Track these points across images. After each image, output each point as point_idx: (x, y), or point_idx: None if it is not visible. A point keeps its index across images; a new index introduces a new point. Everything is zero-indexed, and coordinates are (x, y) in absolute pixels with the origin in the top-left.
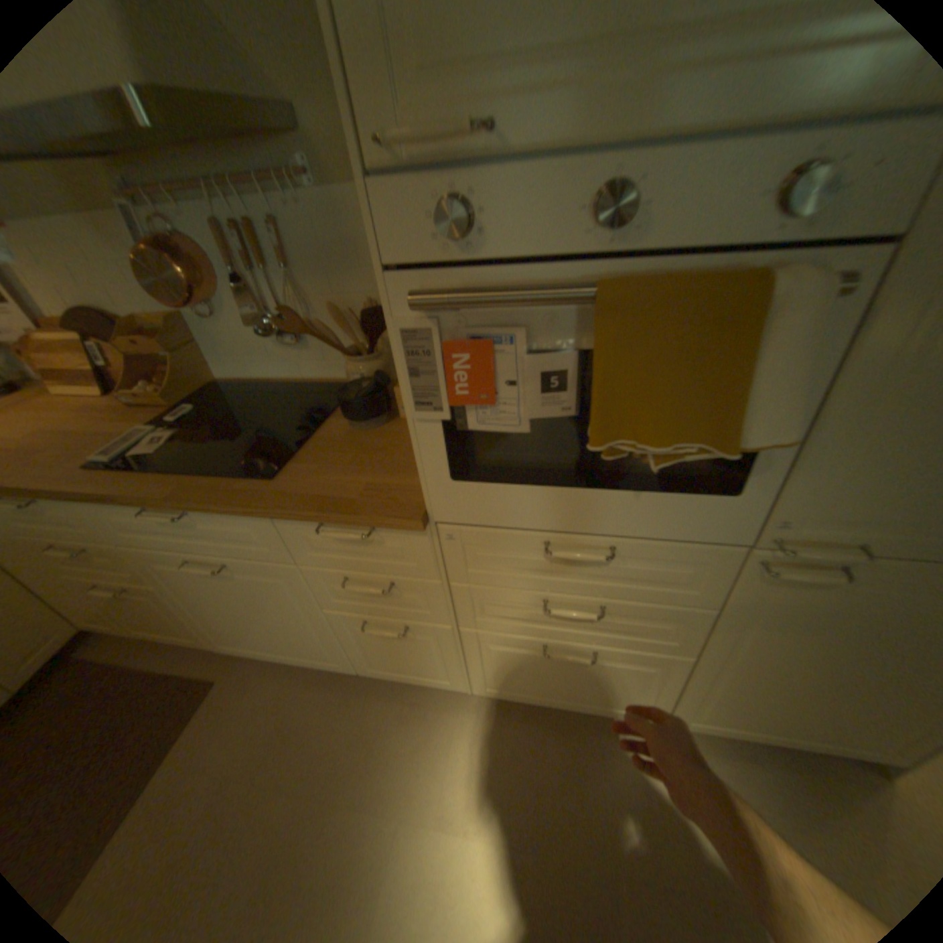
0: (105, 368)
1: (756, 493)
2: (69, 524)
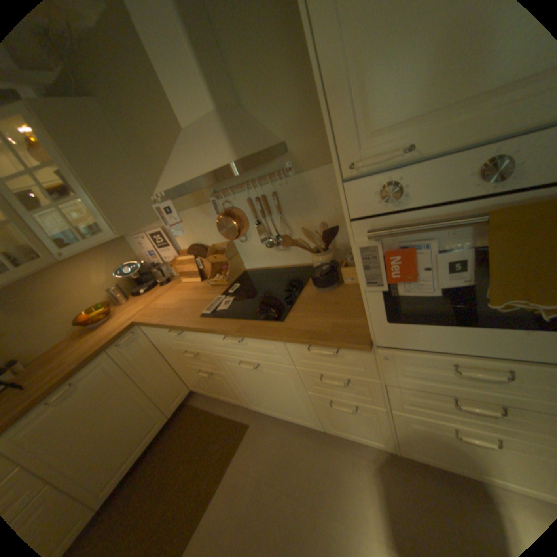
0: (202, 269)
1: None
2: (194, 341)
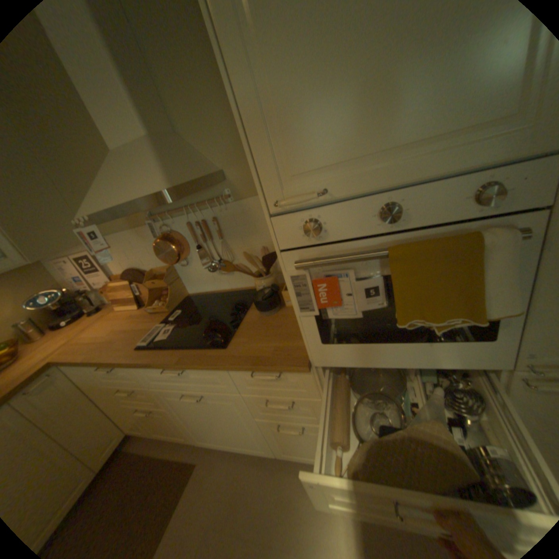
0: (139, 295)
1: (506, 339)
2: (127, 379)
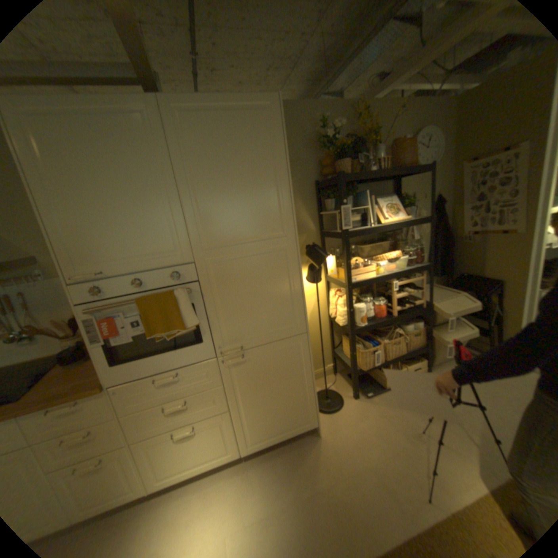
0: None
1: (206, 341)
2: None
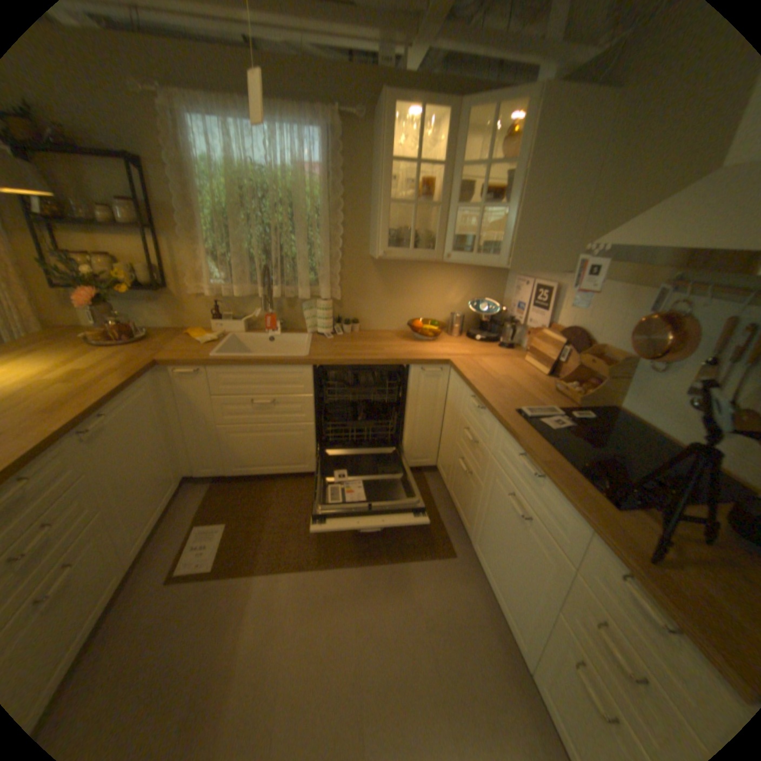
0: (562, 364)
1: None
2: (485, 428)
